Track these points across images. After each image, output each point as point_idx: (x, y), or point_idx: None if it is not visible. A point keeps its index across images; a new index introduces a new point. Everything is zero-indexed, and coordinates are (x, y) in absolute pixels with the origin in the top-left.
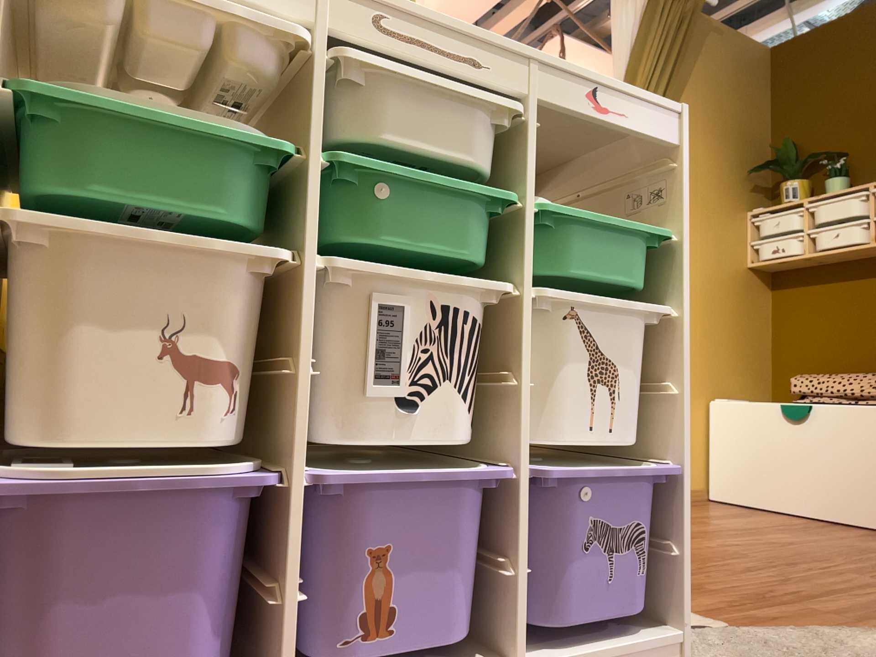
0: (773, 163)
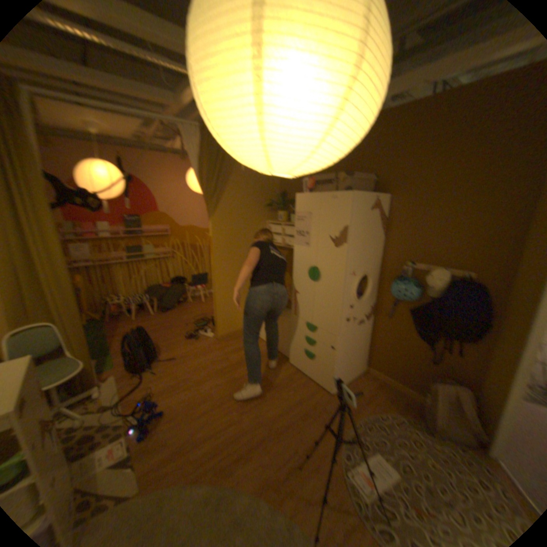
0: (277, 204)
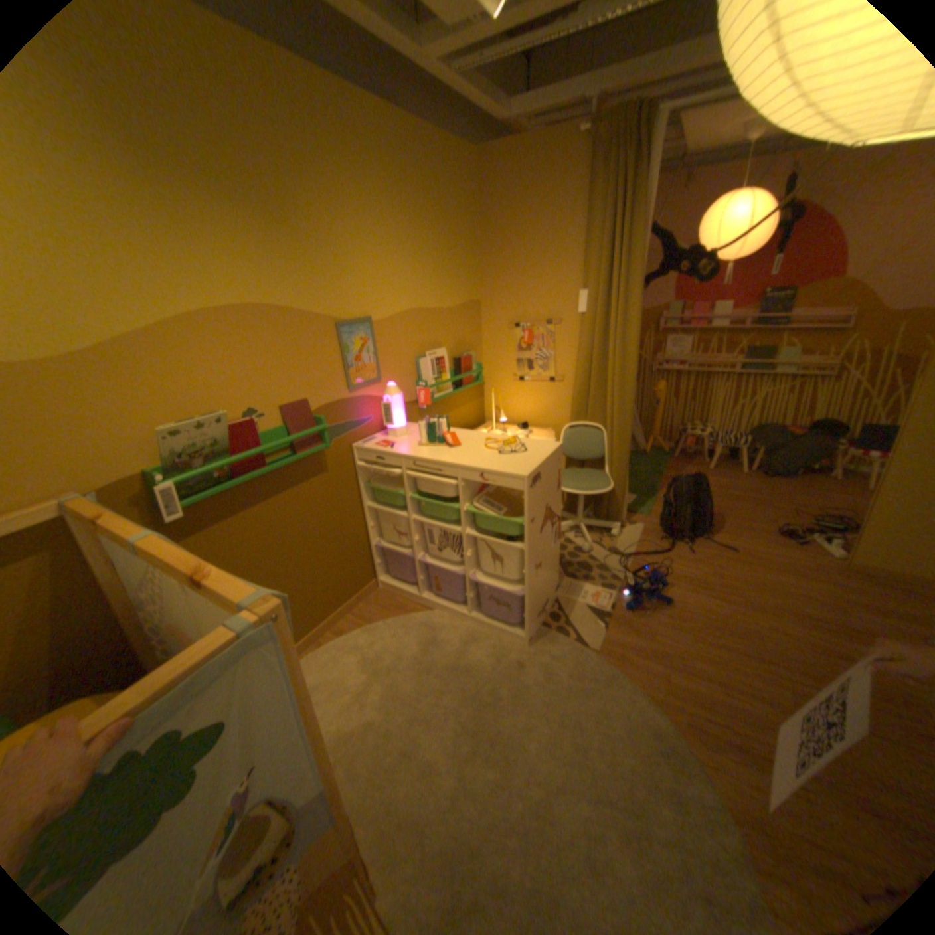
0: None
